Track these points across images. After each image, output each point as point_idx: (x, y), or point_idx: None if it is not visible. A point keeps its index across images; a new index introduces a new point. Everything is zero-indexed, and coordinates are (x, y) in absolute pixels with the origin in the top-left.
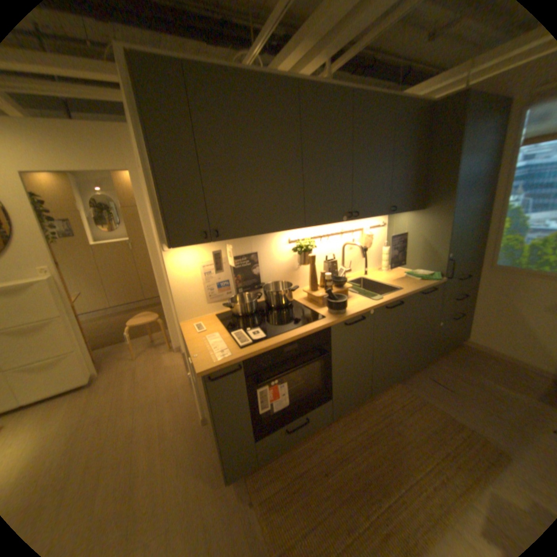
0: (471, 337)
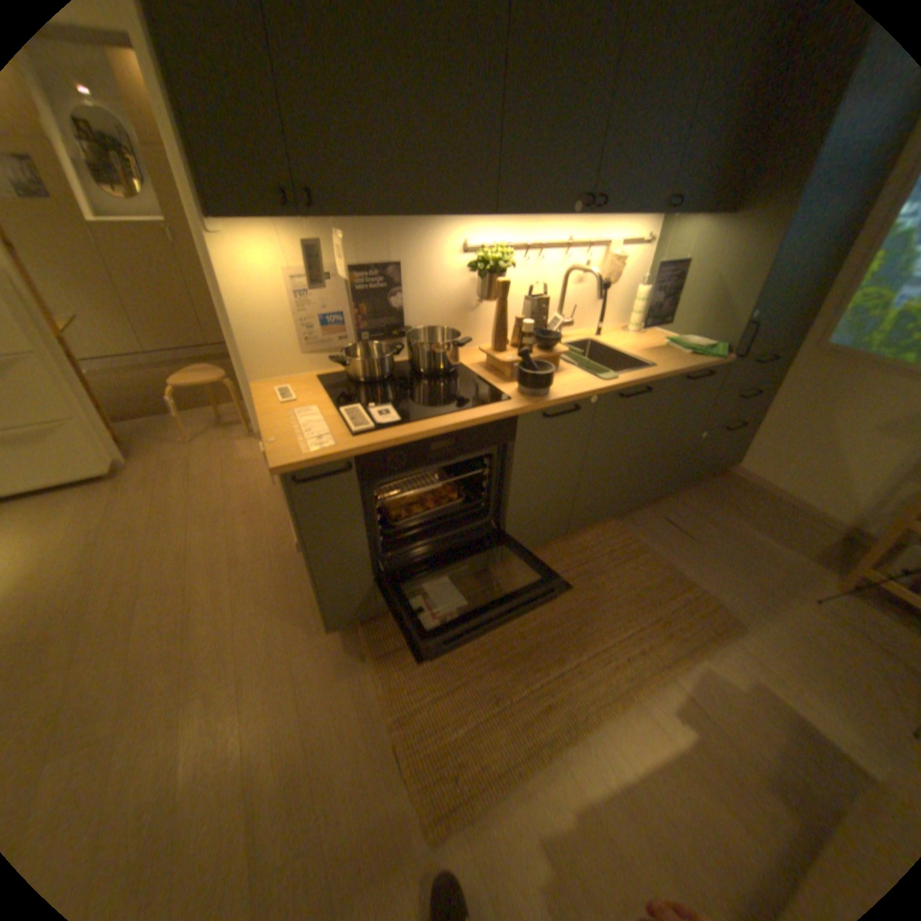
0: (744, 462)
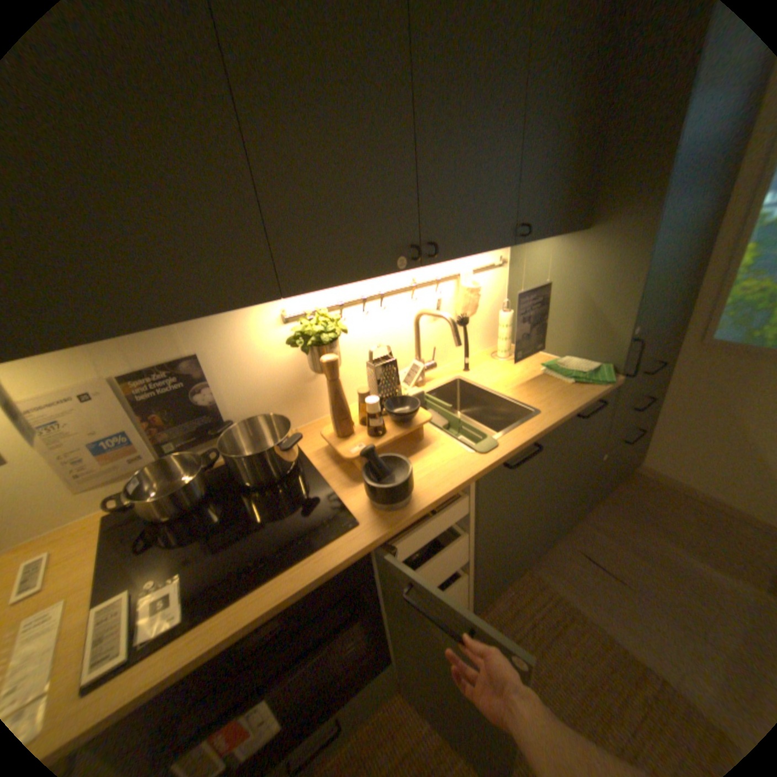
0: (647, 461)
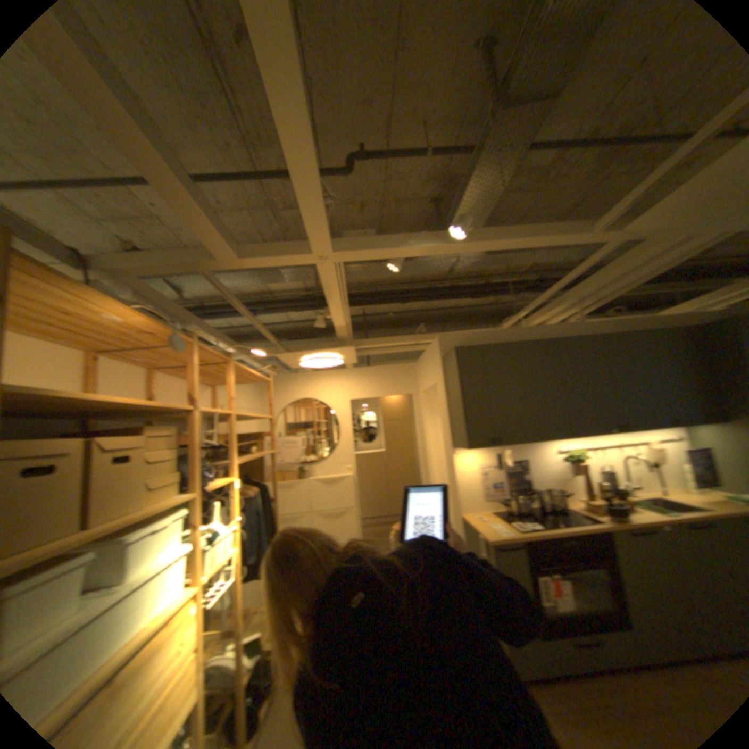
0: None
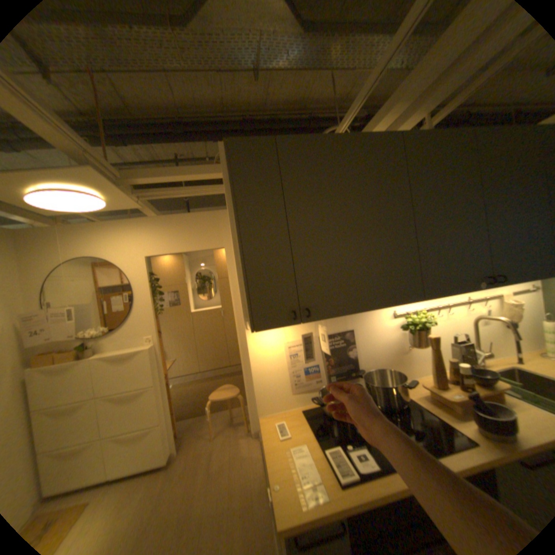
0: None
